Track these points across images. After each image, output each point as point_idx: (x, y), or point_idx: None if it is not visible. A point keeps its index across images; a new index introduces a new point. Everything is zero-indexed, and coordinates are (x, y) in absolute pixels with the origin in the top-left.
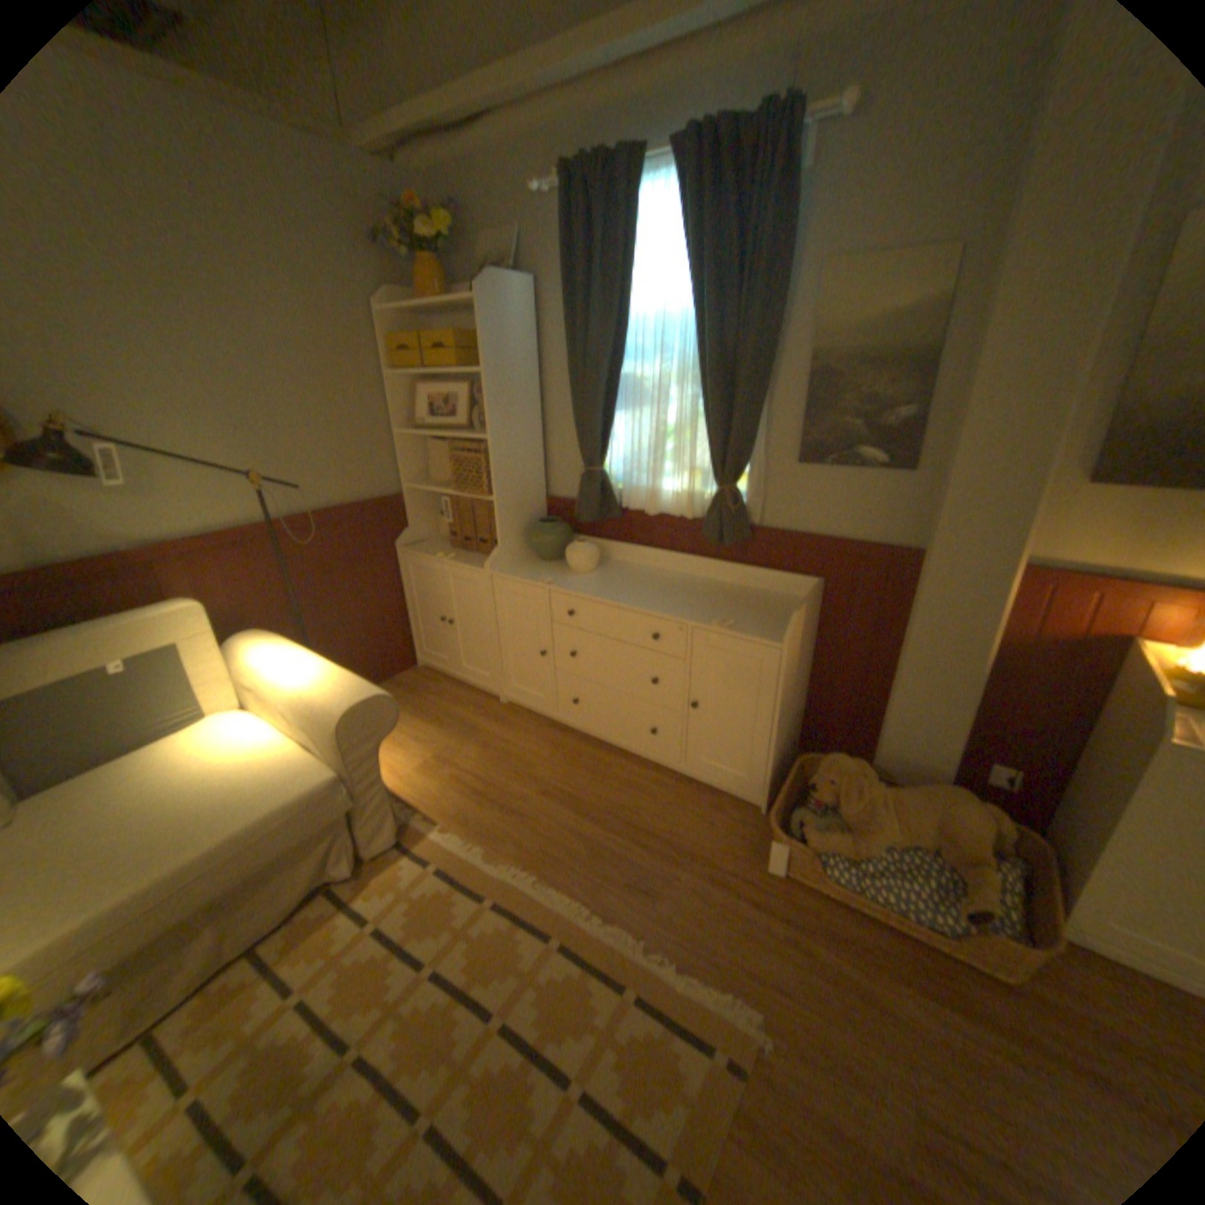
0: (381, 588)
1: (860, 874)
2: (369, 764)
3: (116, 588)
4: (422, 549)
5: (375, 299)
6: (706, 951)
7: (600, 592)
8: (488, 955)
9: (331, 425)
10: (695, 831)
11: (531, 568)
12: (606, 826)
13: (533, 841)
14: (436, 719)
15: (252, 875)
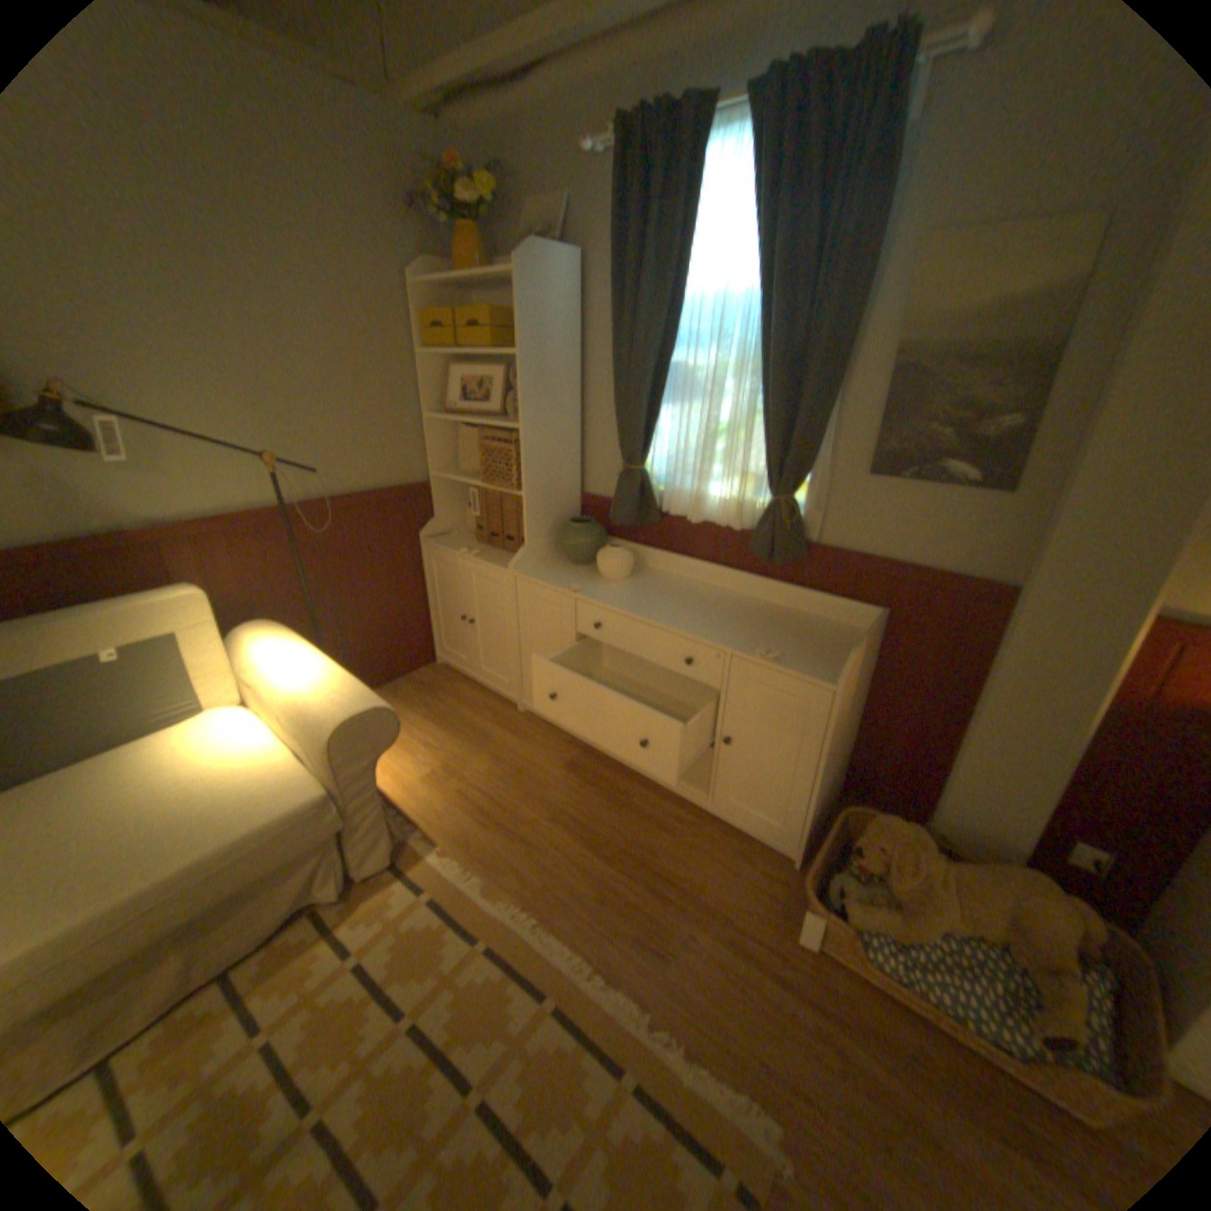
0: (402, 580)
1: (909, 962)
2: (364, 781)
3: (119, 568)
4: (447, 542)
5: (411, 269)
6: (721, 1033)
7: (630, 604)
8: (475, 1009)
9: (357, 405)
10: (718, 881)
11: (558, 570)
12: (619, 865)
13: (537, 875)
14: (450, 723)
15: (227, 897)
